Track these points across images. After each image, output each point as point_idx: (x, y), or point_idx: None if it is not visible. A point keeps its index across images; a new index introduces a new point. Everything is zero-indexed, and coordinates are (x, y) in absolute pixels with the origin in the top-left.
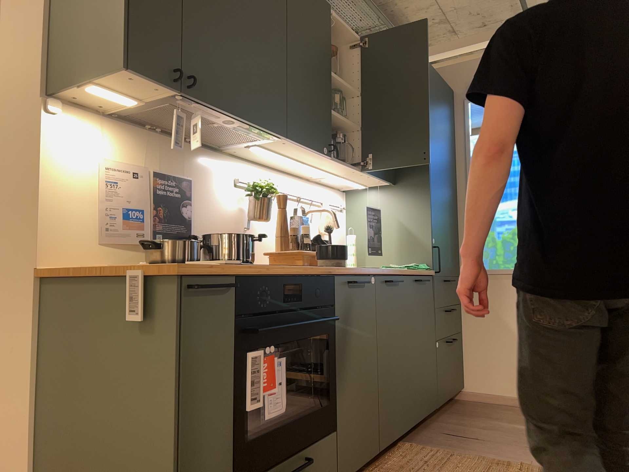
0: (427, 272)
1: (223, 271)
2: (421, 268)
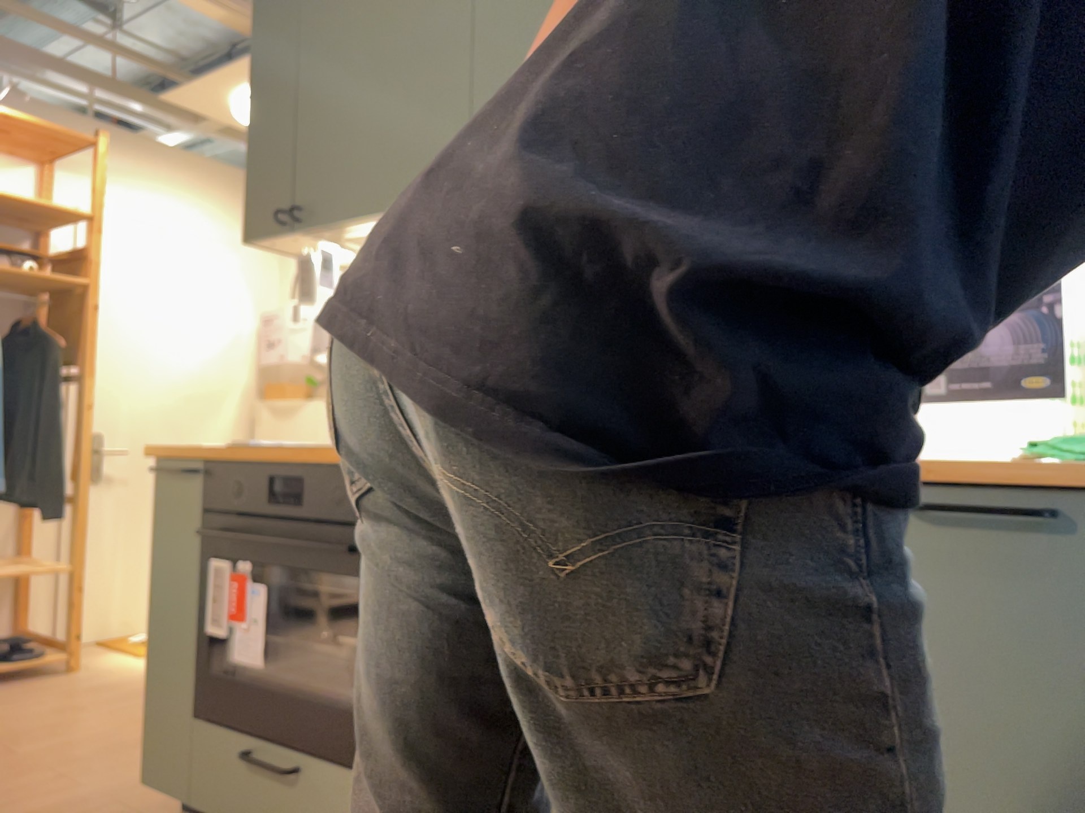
0: (1038, 473)
1: (185, 454)
2: (1073, 457)
